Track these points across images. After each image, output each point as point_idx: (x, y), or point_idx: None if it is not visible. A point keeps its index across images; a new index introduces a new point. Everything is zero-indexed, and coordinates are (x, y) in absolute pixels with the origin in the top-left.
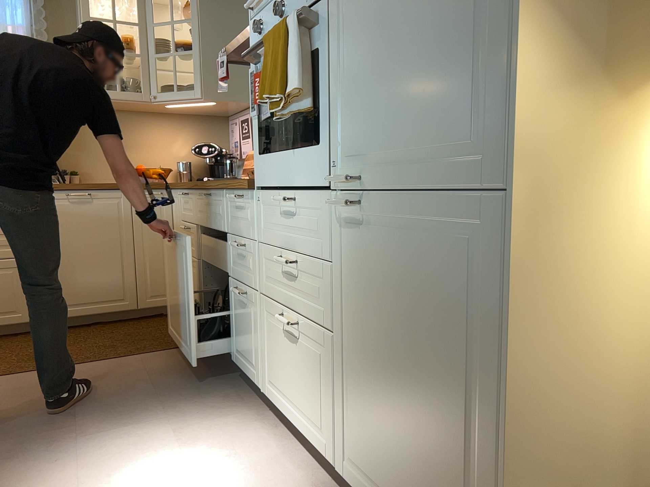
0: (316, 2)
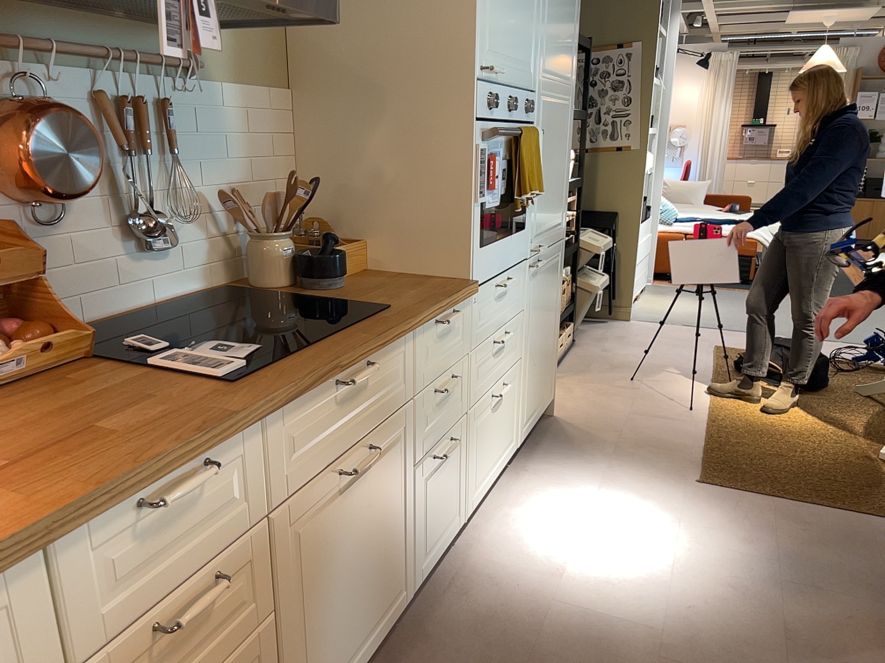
0: (528, 123)
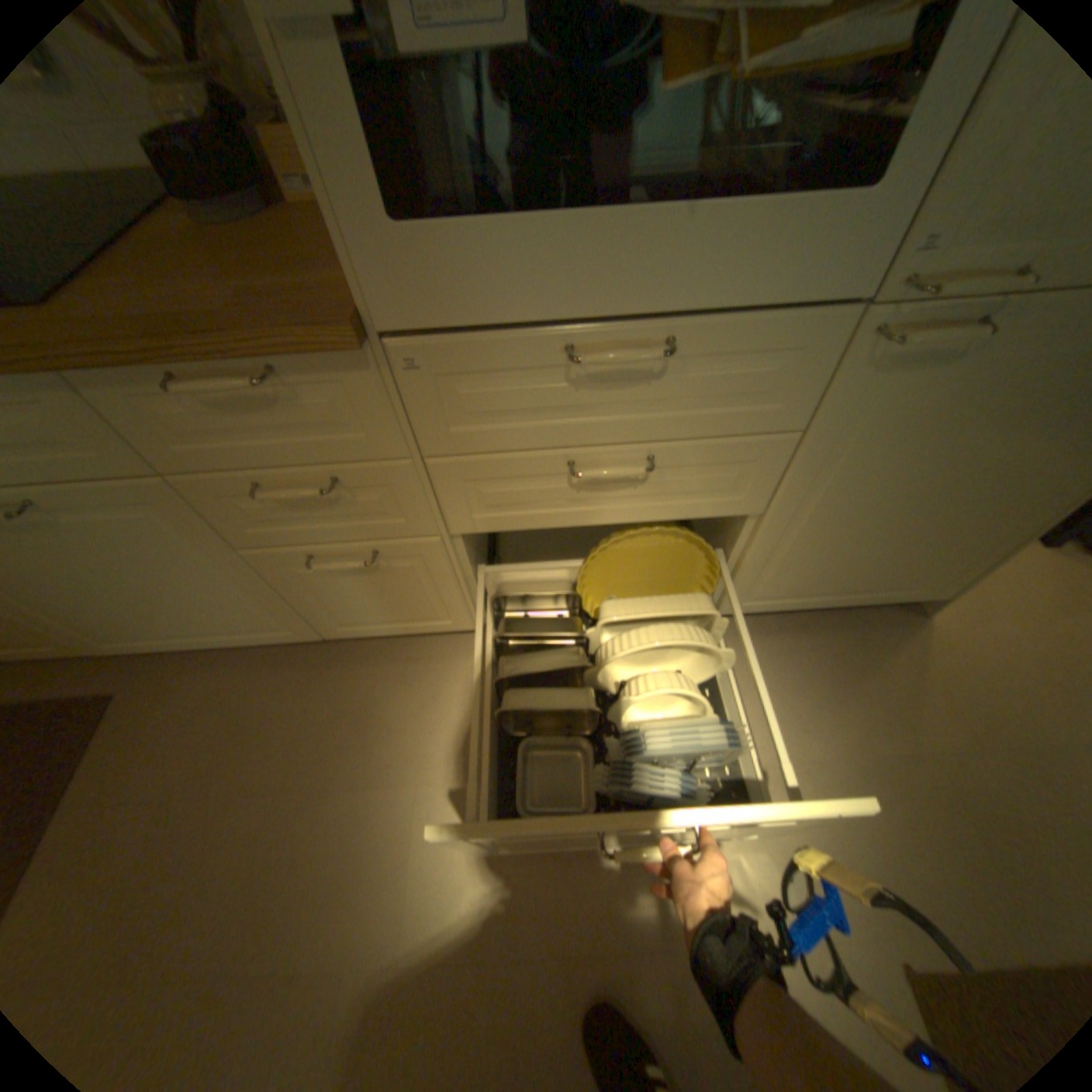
0: None
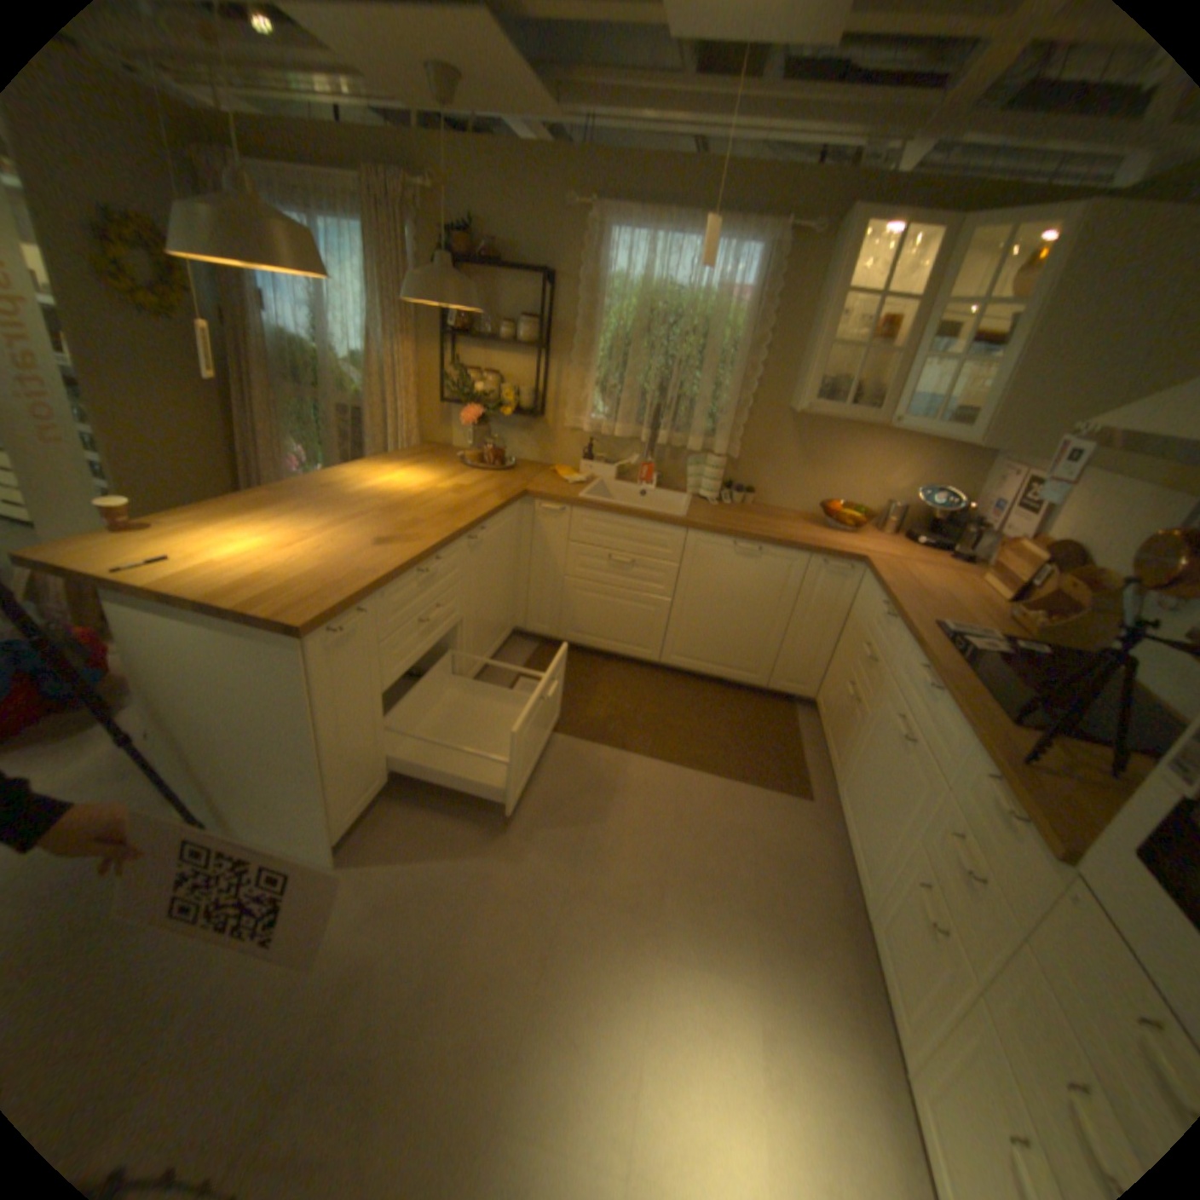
0: None
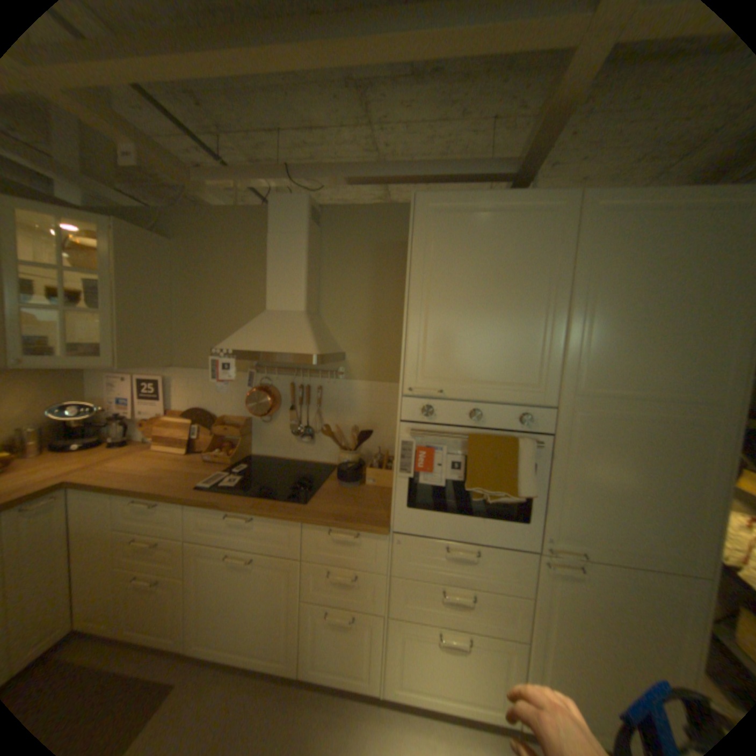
0: (531, 432)
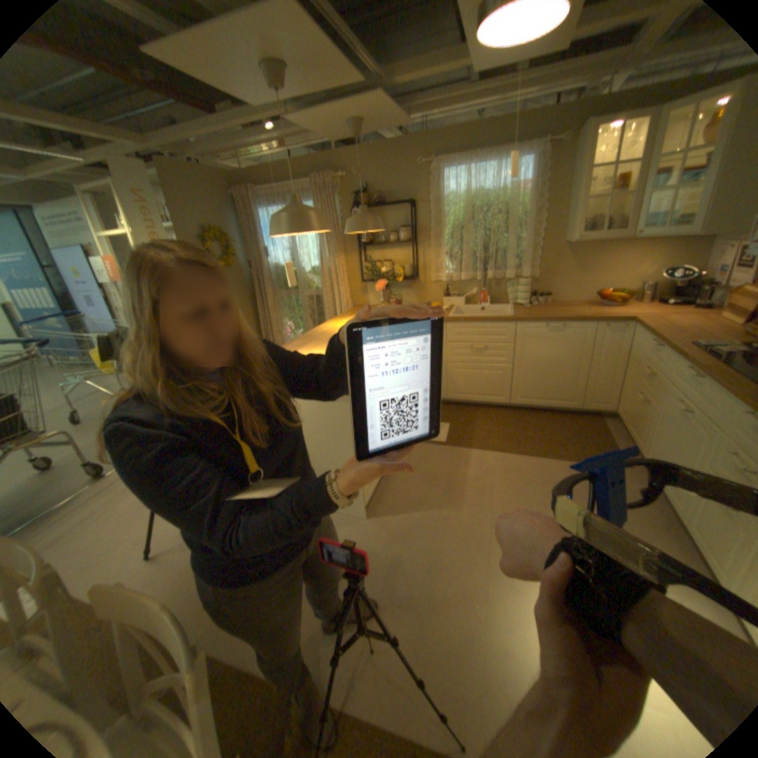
0: None
